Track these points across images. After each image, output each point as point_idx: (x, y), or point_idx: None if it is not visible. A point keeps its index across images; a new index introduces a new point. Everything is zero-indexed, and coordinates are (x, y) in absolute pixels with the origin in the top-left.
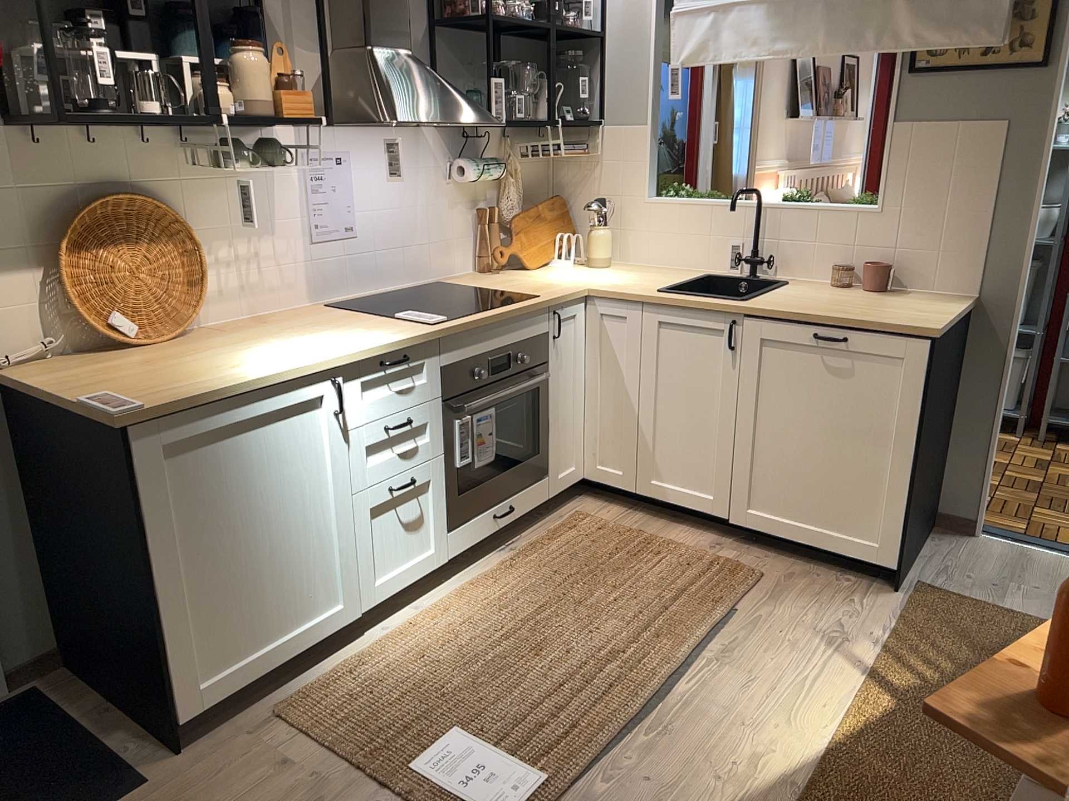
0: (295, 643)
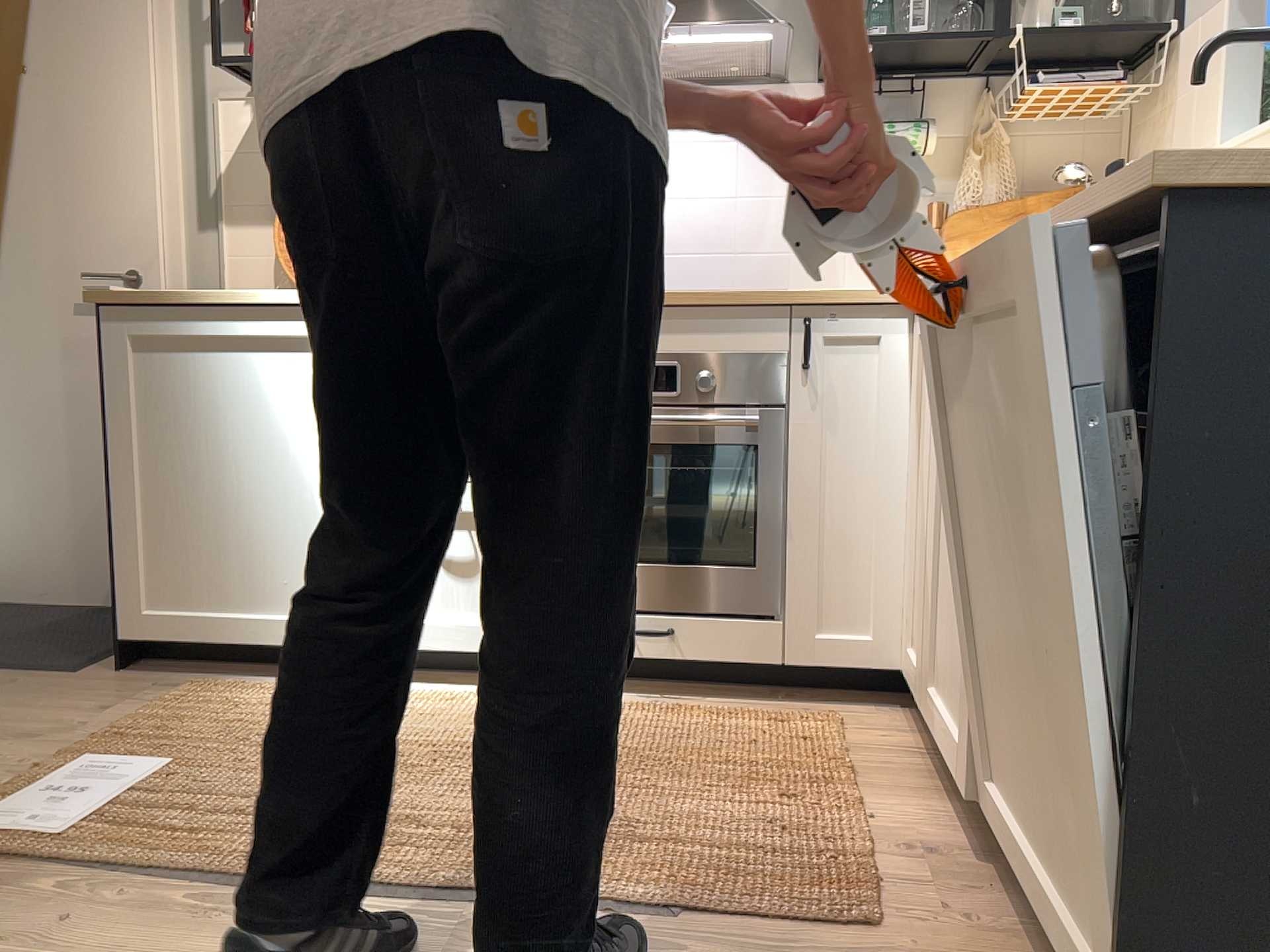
0: (253, 628)
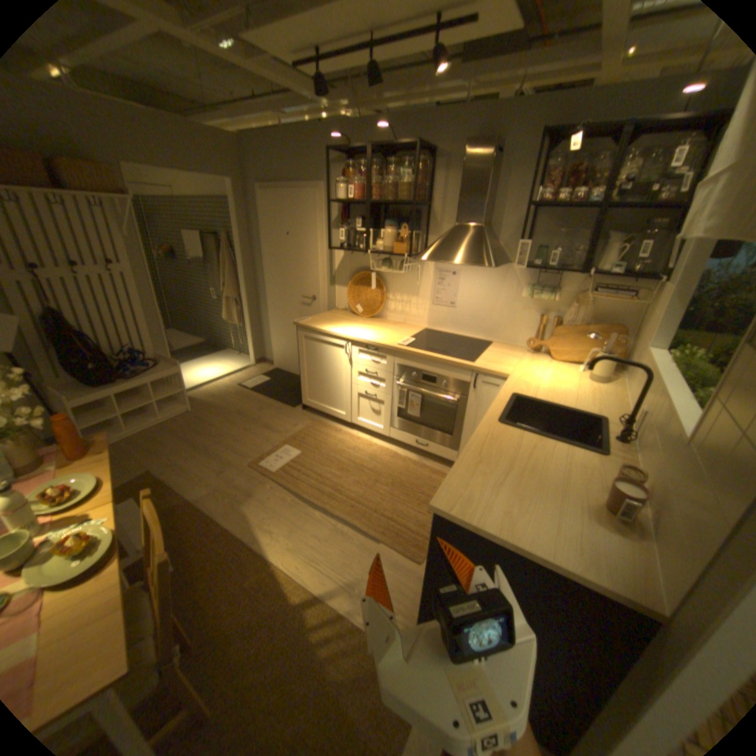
0: (329, 410)
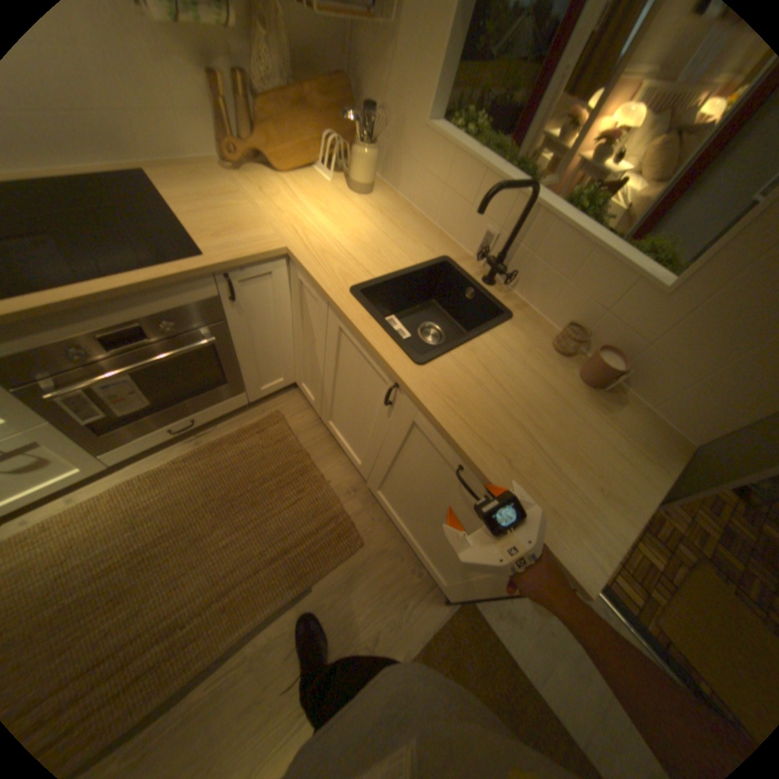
0: None
